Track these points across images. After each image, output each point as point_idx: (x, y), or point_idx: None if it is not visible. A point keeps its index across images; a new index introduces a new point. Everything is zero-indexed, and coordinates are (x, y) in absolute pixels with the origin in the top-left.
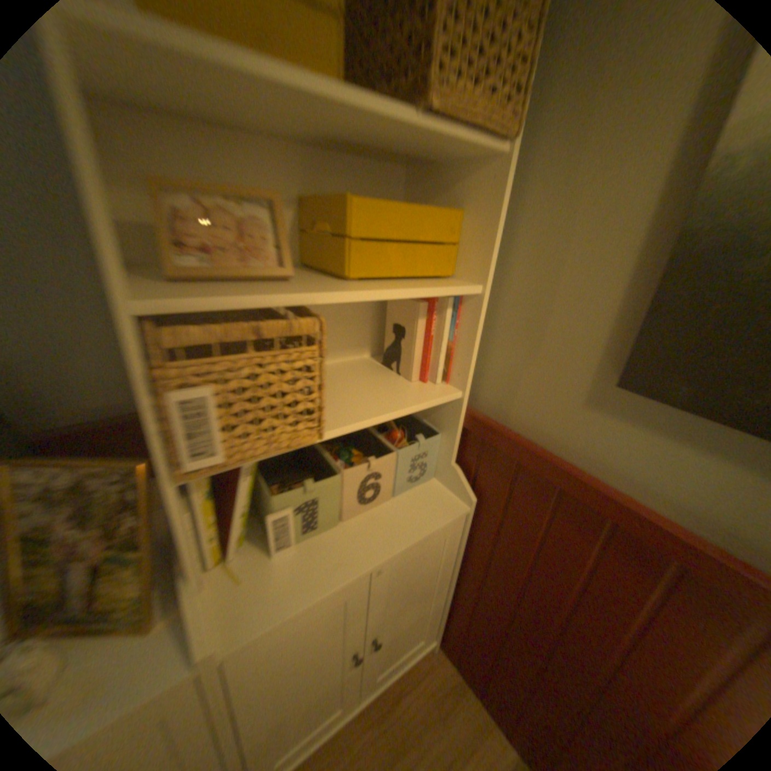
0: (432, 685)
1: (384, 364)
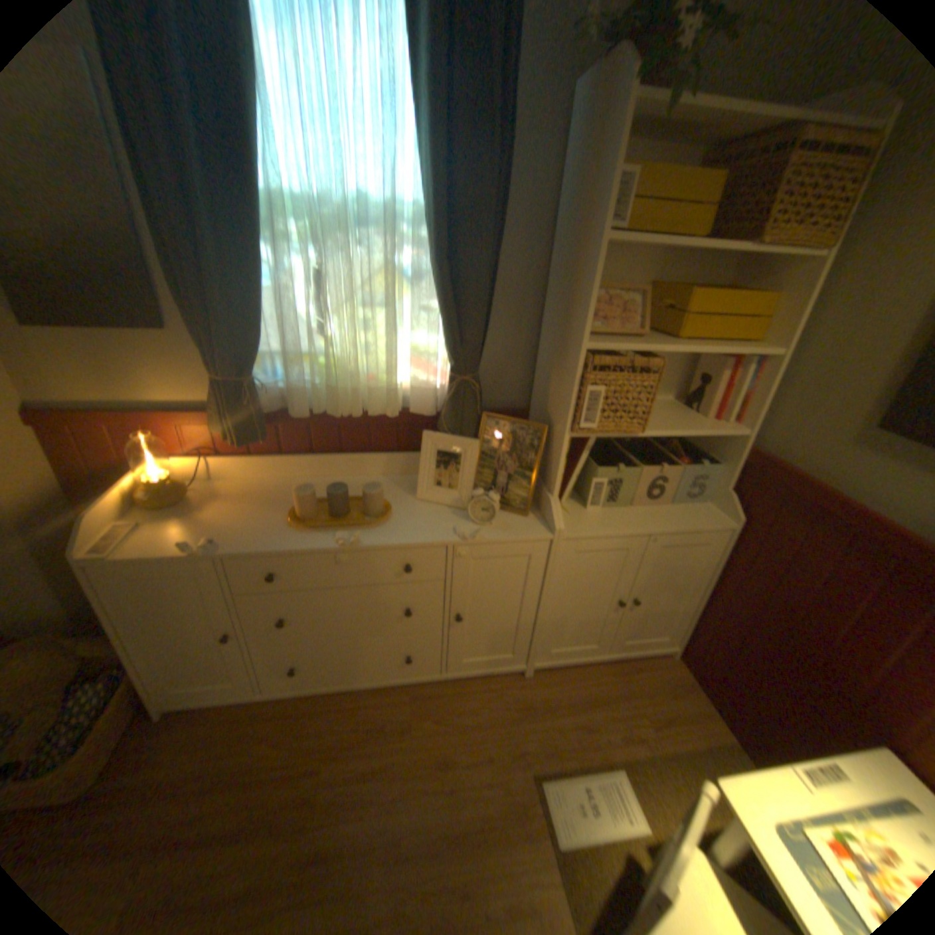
0: (668, 676)
1: (684, 406)
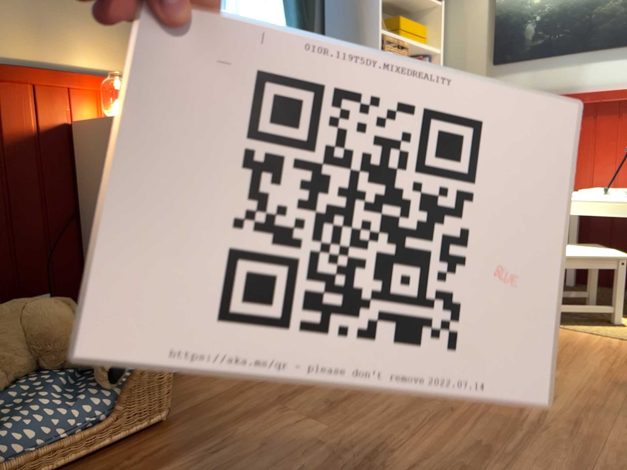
0: None
1: None
